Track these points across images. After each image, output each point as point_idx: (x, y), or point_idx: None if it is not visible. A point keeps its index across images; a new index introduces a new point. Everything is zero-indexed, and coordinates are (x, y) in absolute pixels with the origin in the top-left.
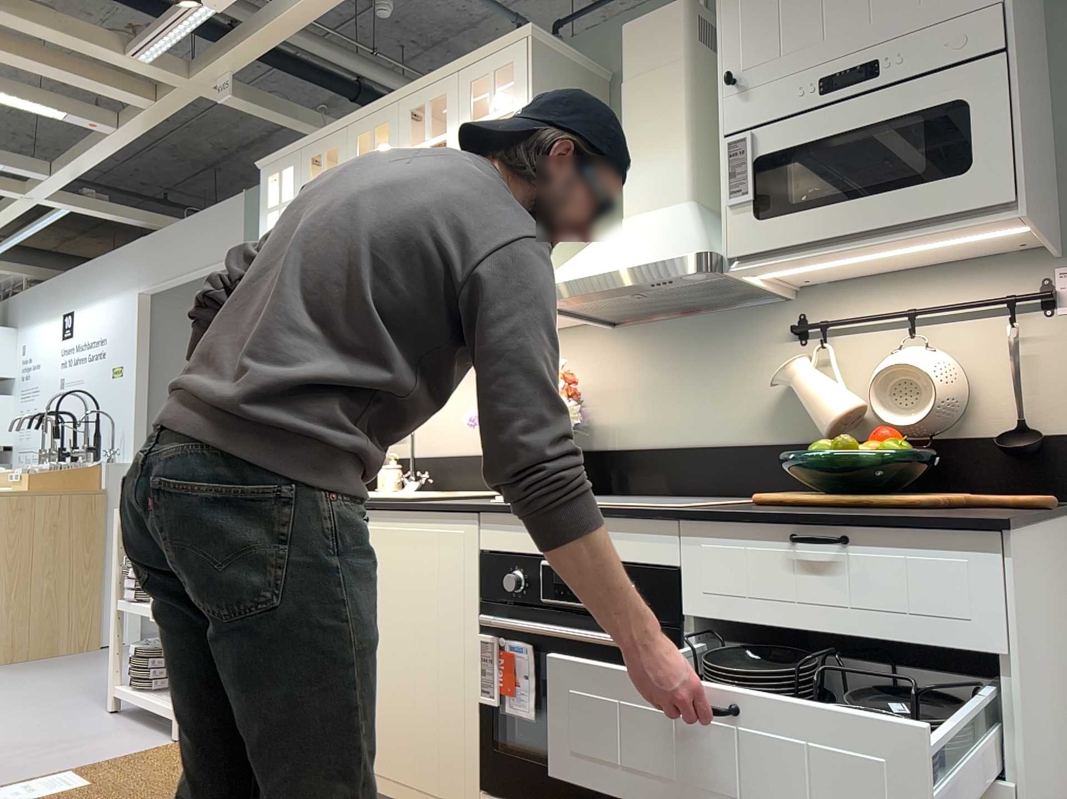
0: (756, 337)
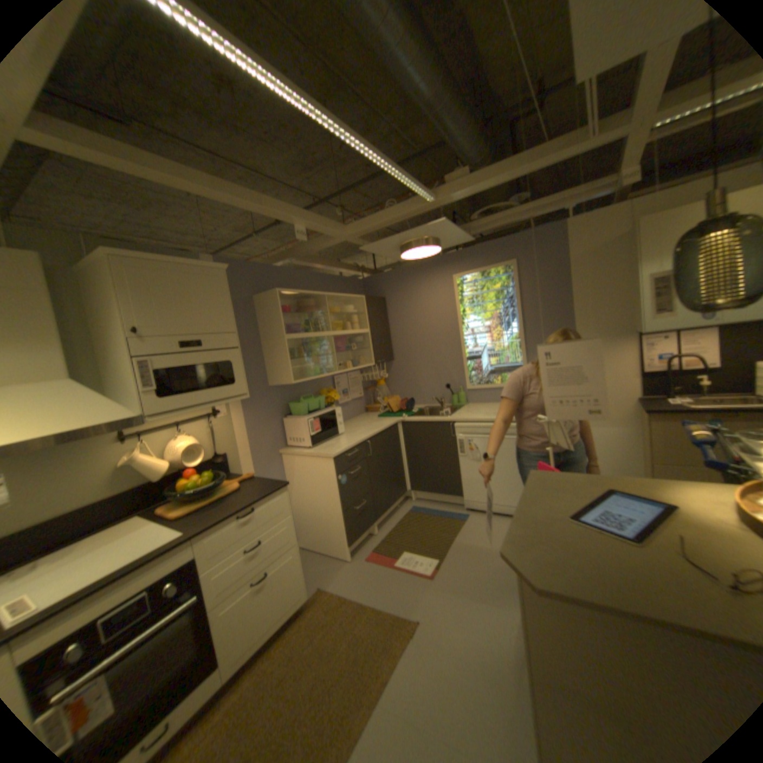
0: (93, 445)
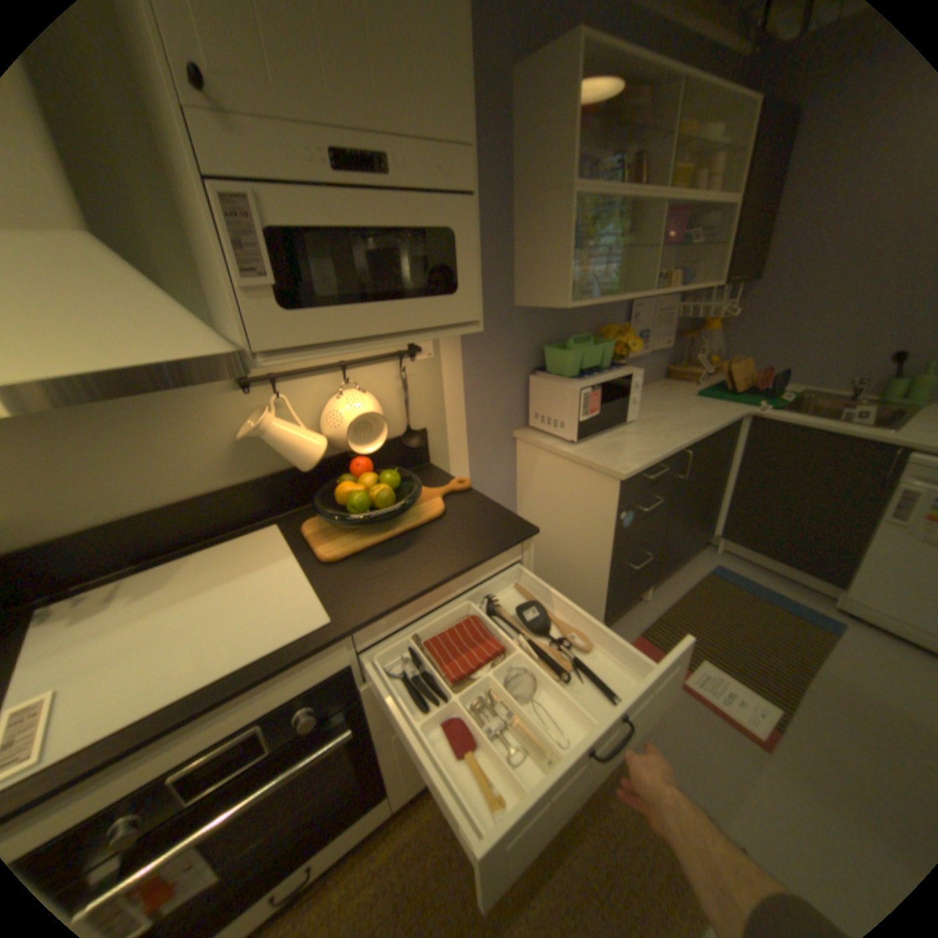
0: (192, 391)
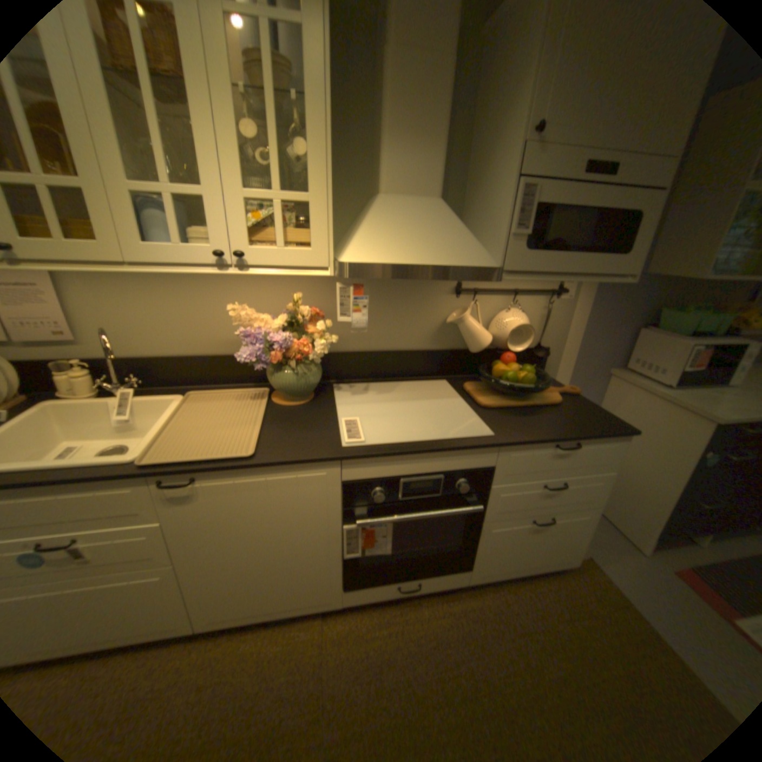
0: (433, 290)
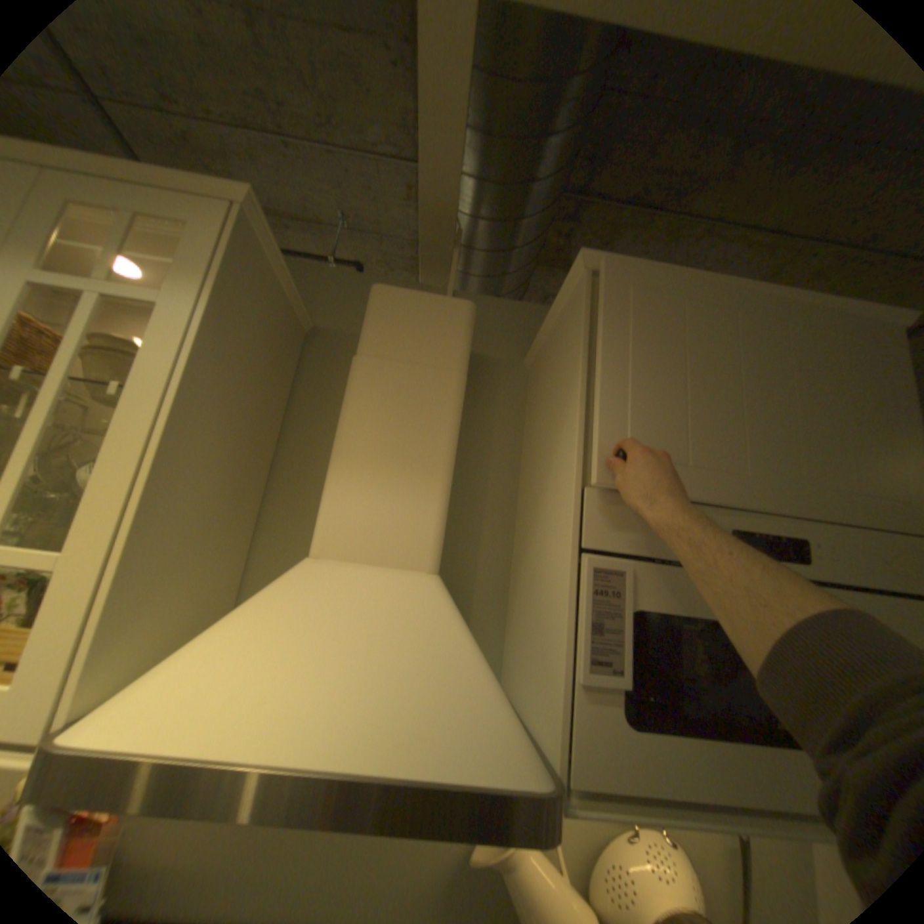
0: None
